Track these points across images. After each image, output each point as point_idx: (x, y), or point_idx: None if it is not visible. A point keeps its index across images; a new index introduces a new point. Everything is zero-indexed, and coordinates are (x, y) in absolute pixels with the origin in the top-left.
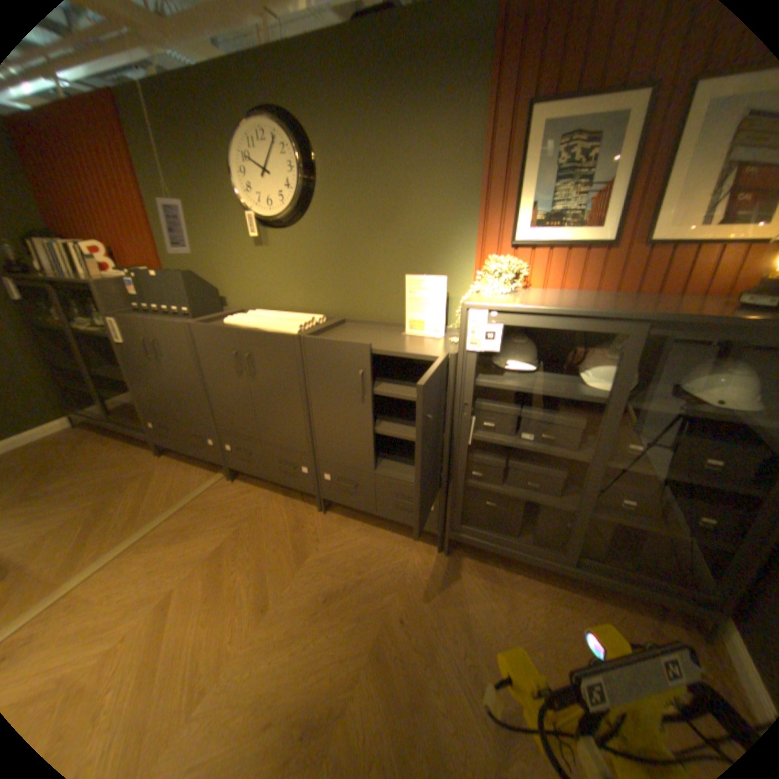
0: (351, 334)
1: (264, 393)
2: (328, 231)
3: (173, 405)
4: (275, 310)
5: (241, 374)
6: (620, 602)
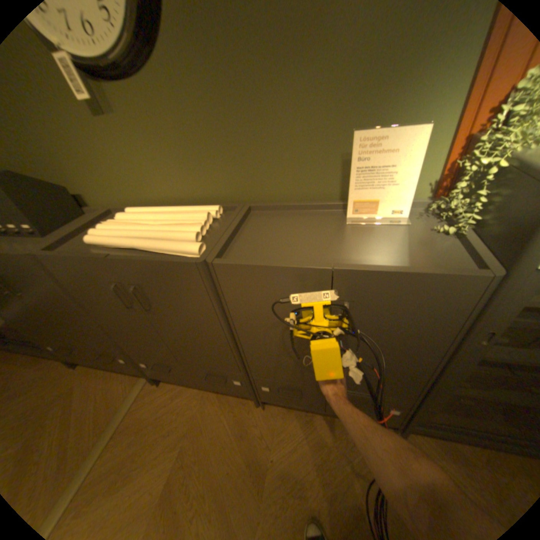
0: (272, 234)
1: (169, 324)
2: (201, 70)
3: (63, 334)
4: (149, 203)
5: (131, 307)
6: None
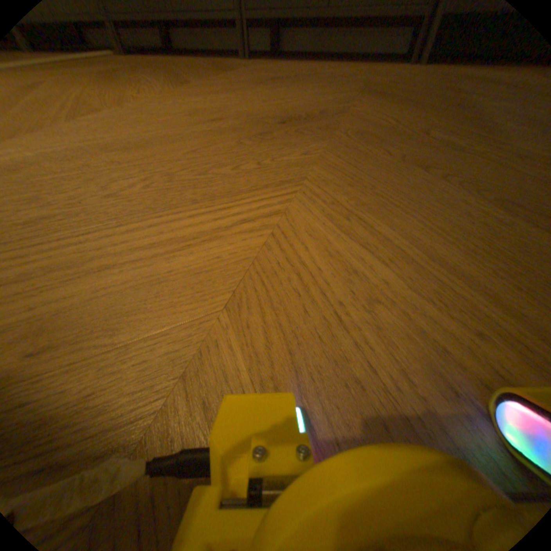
0: None
1: None
2: None
3: None
4: None
5: None
6: None
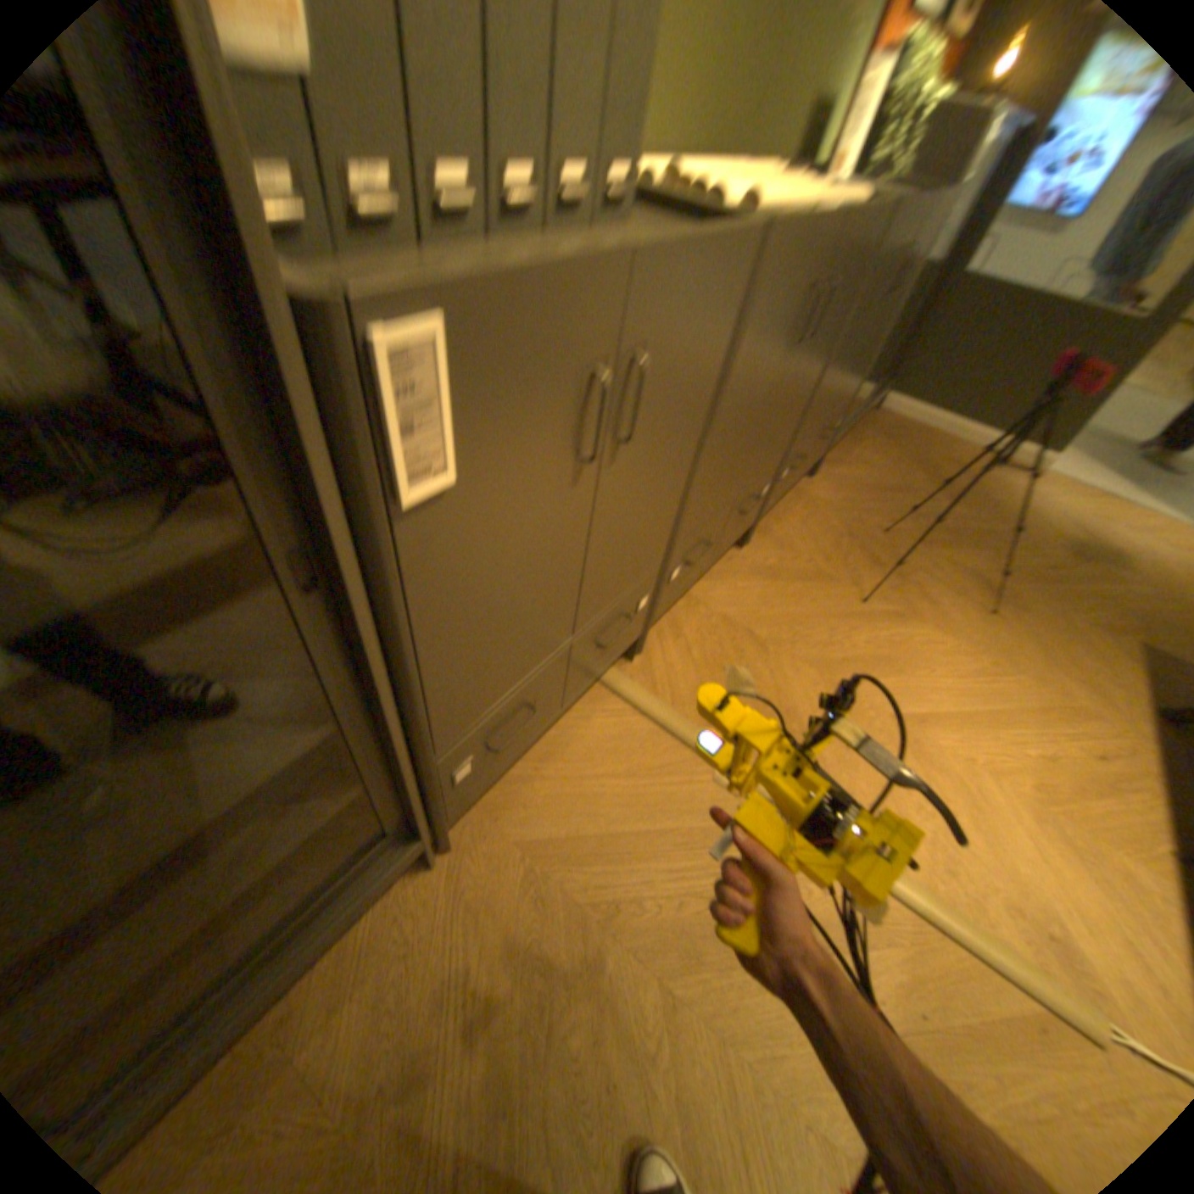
0: None
1: (801, 369)
2: None
3: (591, 592)
4: None
5: (794, 344)
6: (853, 421)
